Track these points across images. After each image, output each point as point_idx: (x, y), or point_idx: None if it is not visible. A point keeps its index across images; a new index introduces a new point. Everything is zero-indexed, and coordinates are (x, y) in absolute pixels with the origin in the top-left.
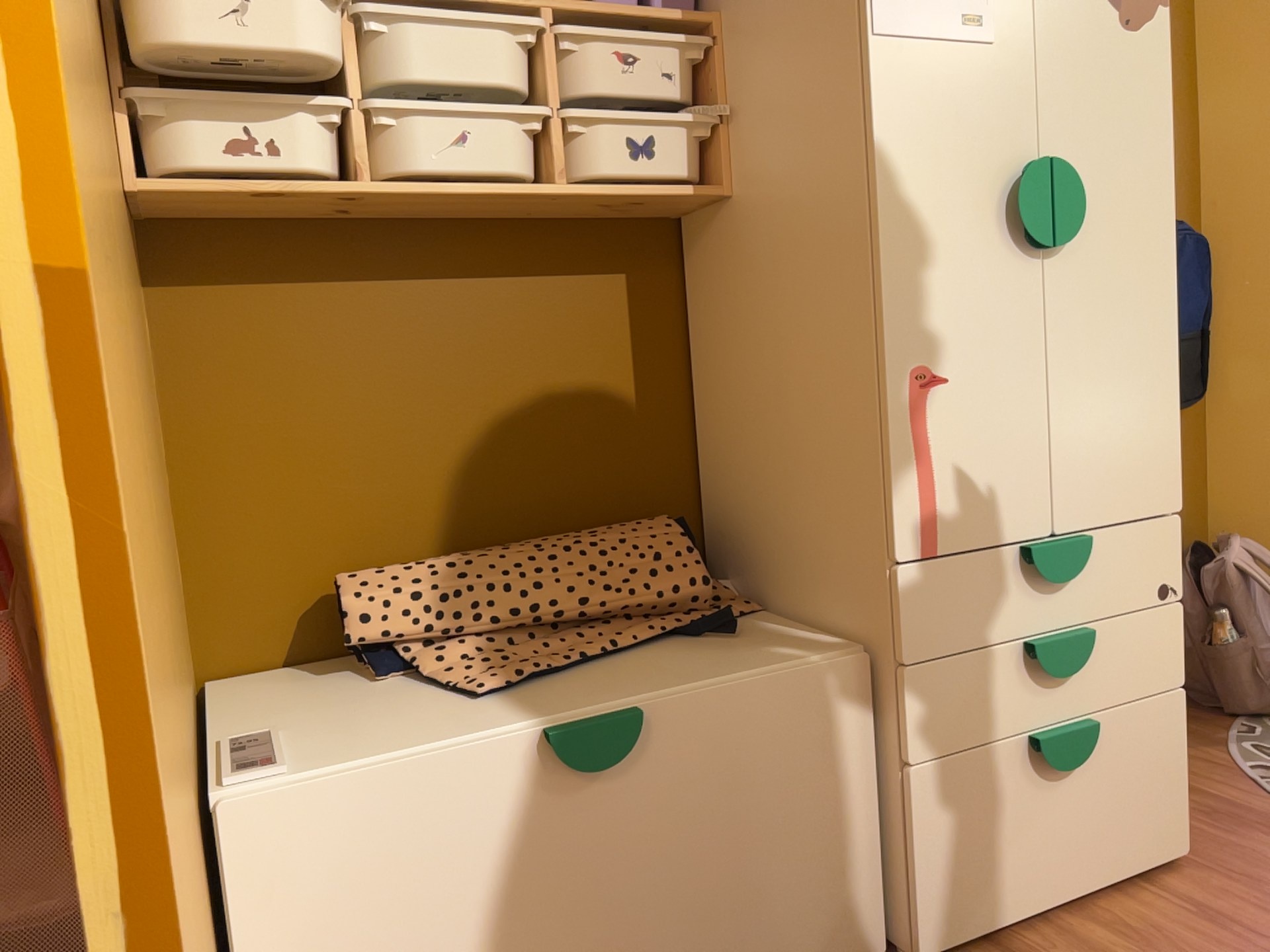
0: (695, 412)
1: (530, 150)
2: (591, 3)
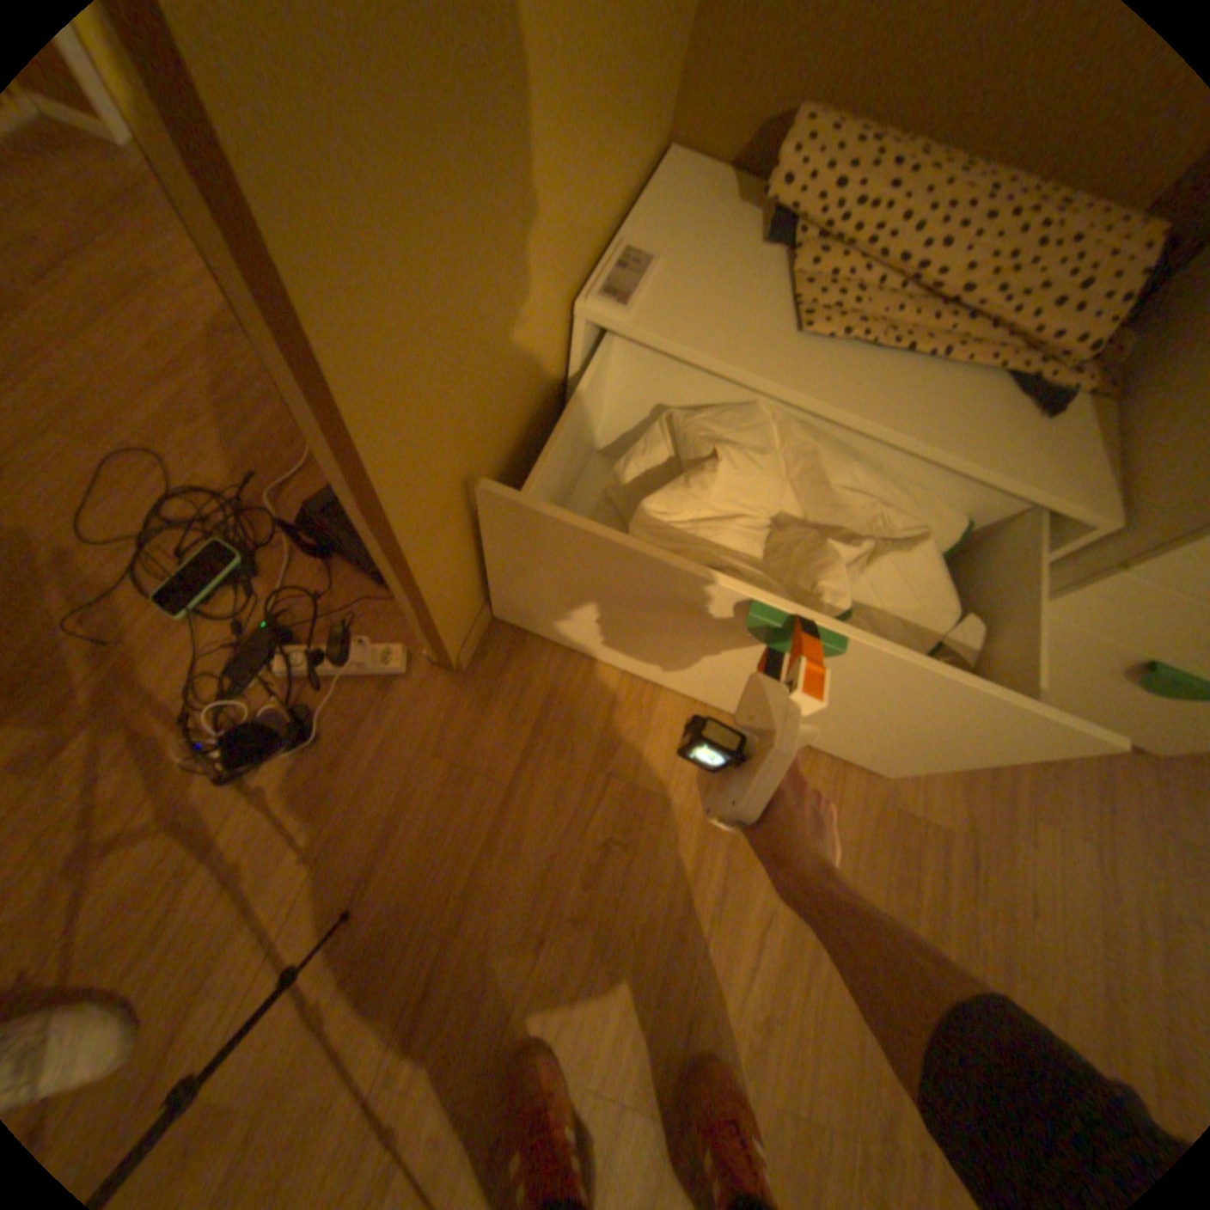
0: None
1: None
2: None
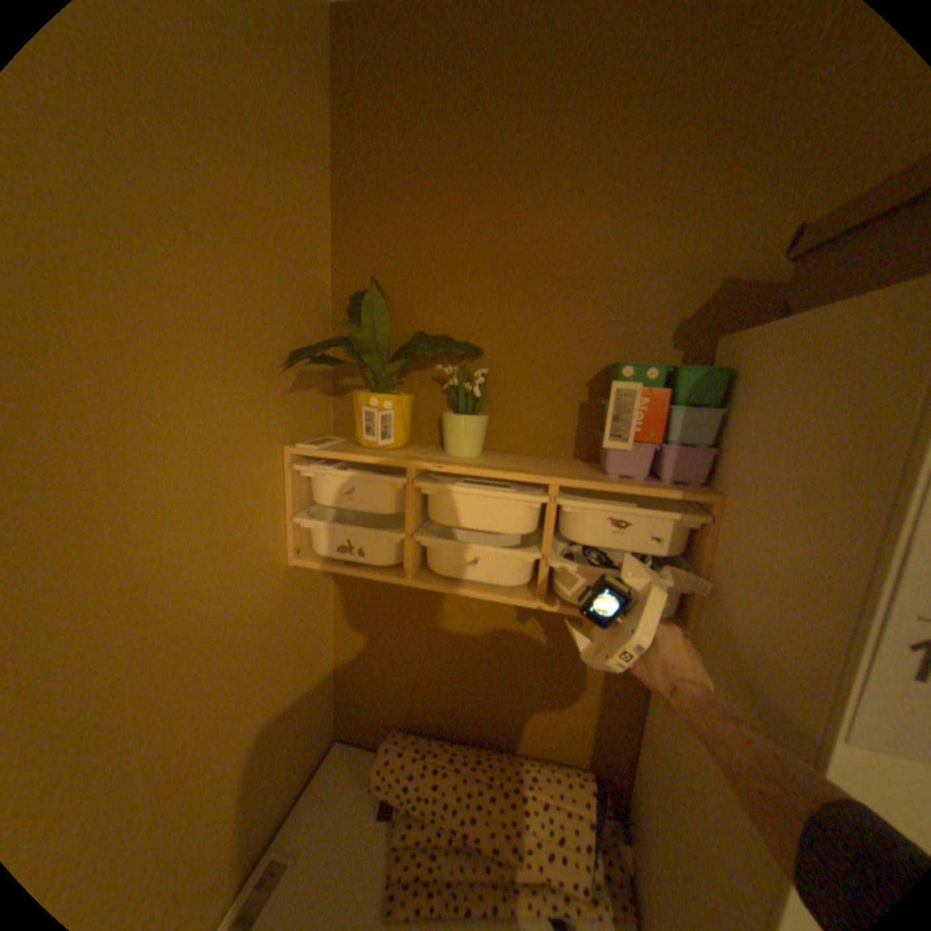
0: (645, 718)
1: (525, 571)
2: (596, 481)
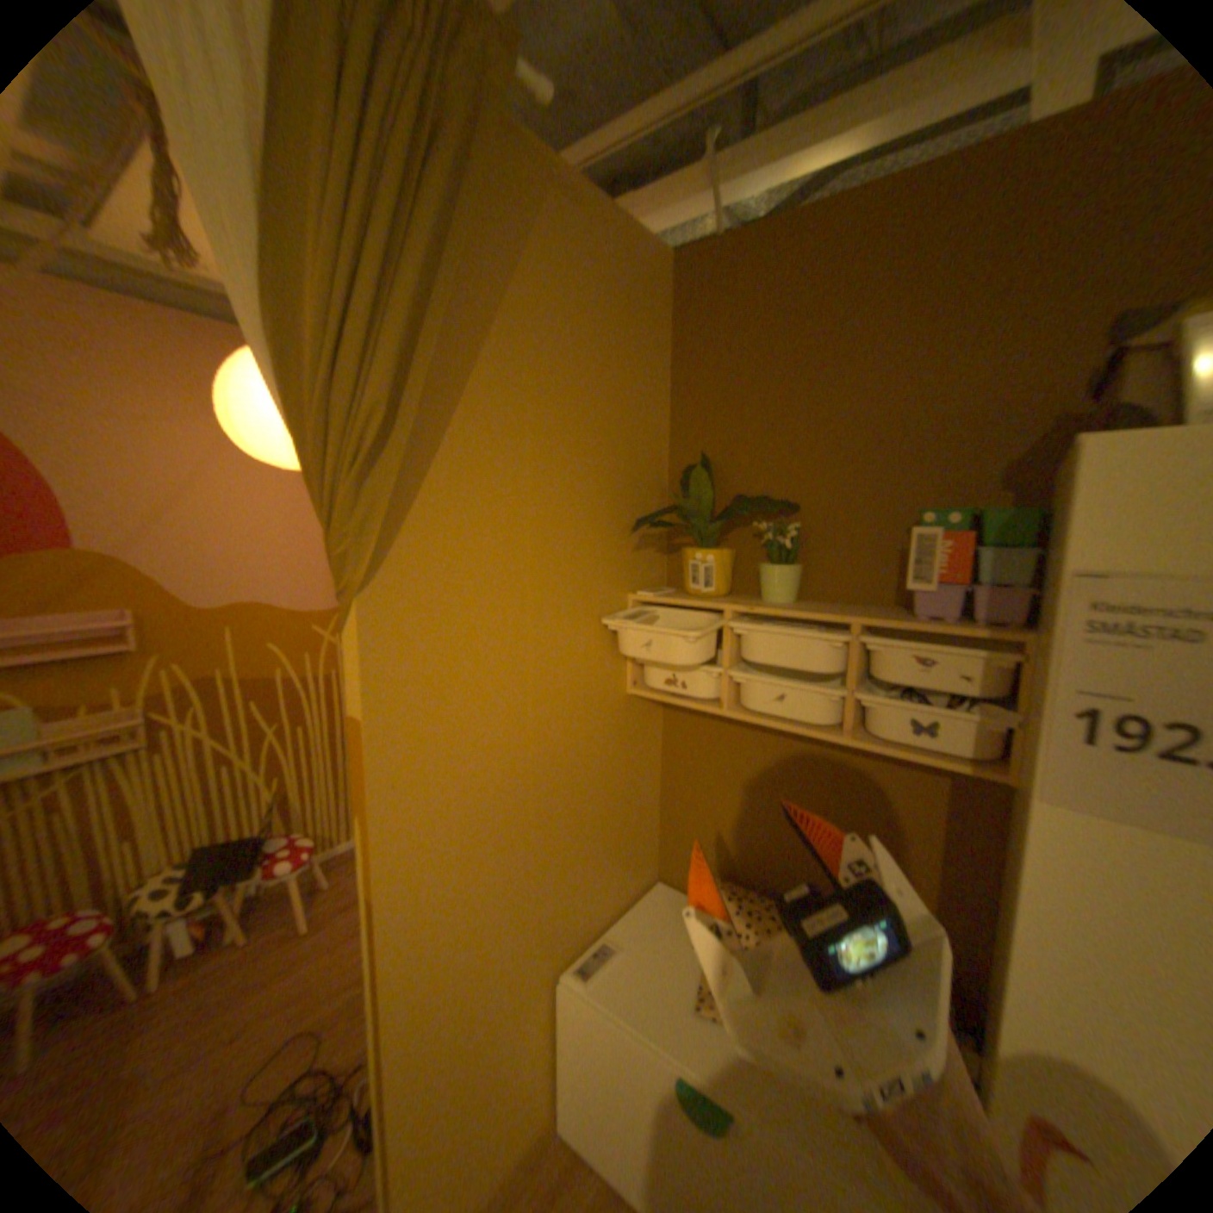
0: (999, 907)
1: (832, 708)
2: (897, 620)
